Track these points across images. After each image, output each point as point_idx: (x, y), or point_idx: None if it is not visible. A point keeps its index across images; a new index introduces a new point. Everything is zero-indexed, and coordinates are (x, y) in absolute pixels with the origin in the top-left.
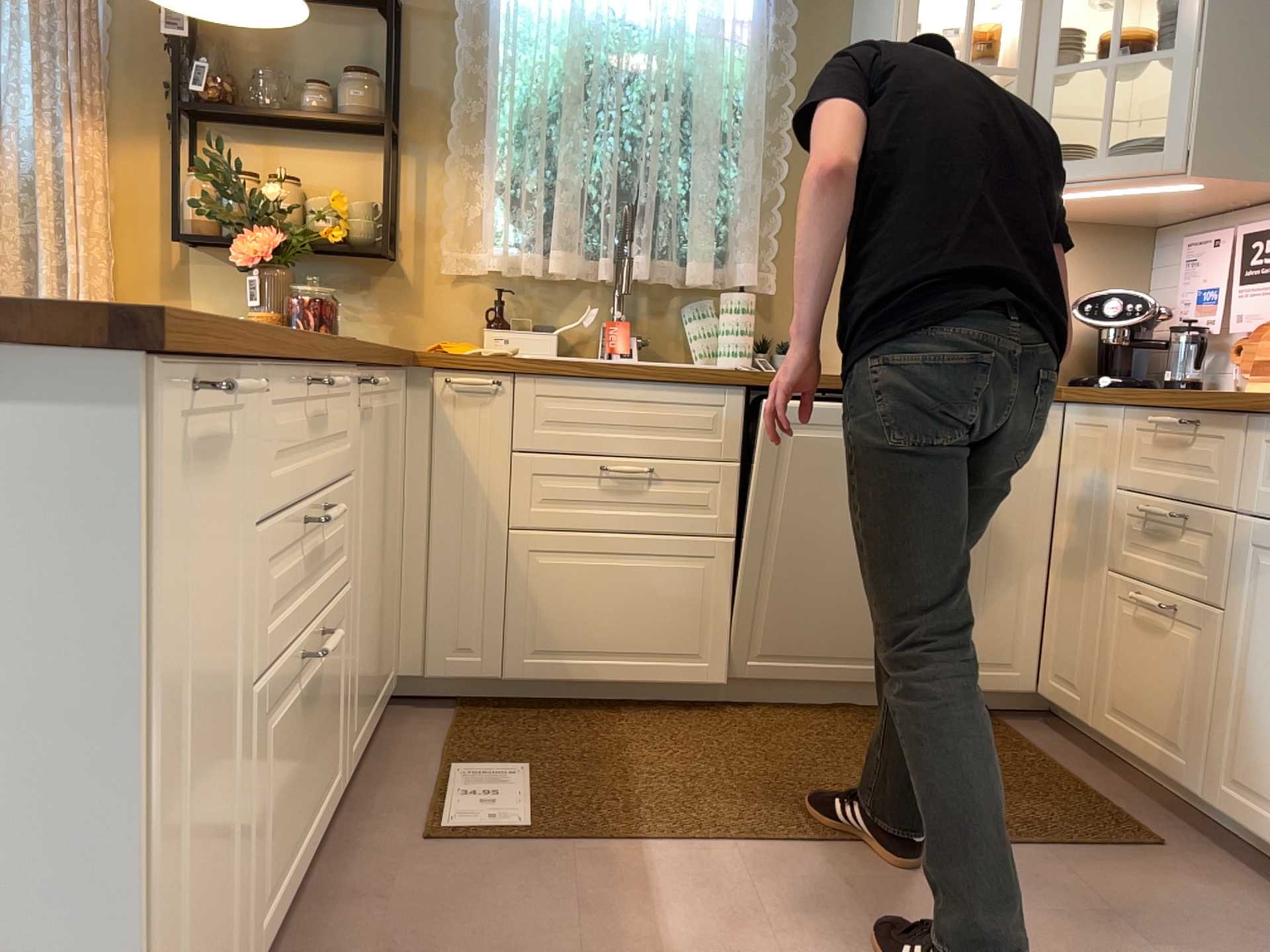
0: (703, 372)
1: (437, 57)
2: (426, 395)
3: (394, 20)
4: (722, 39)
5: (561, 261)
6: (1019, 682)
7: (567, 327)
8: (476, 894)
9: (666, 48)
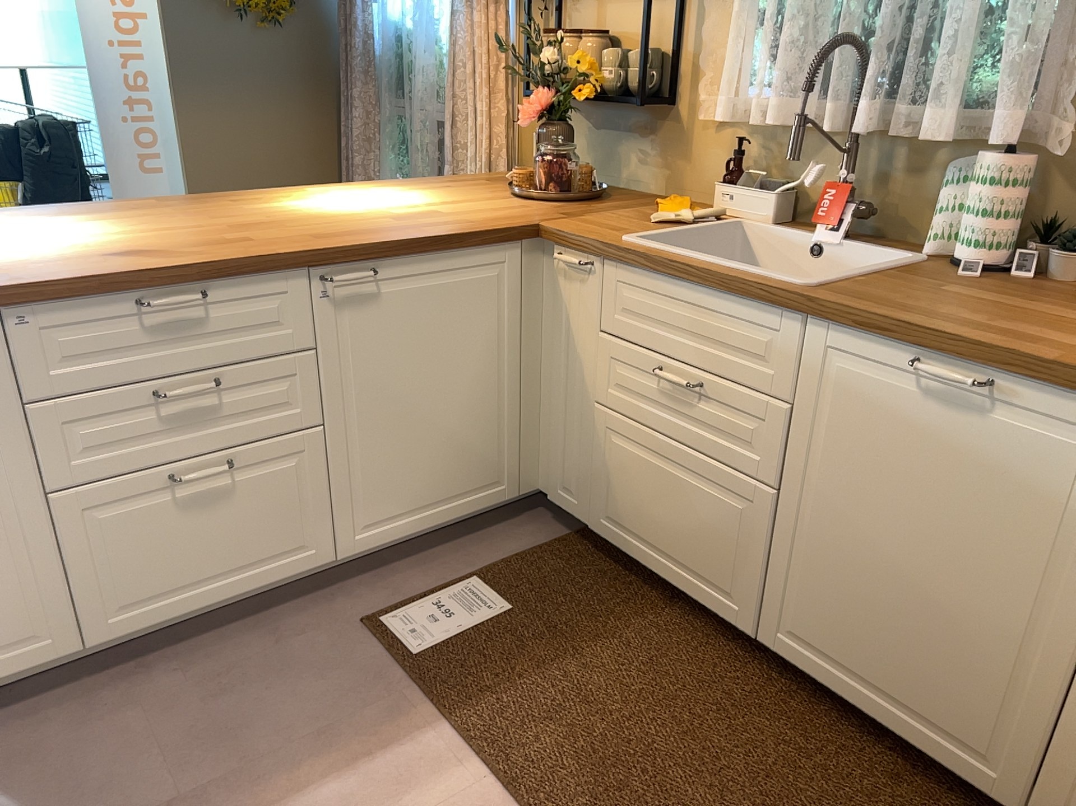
0: (754, 288)
1: None
2: (554, 263)
3: None
4: None
5: (773, 113)
6: None
7: (787, 188)
8: (316, 674)
9: None
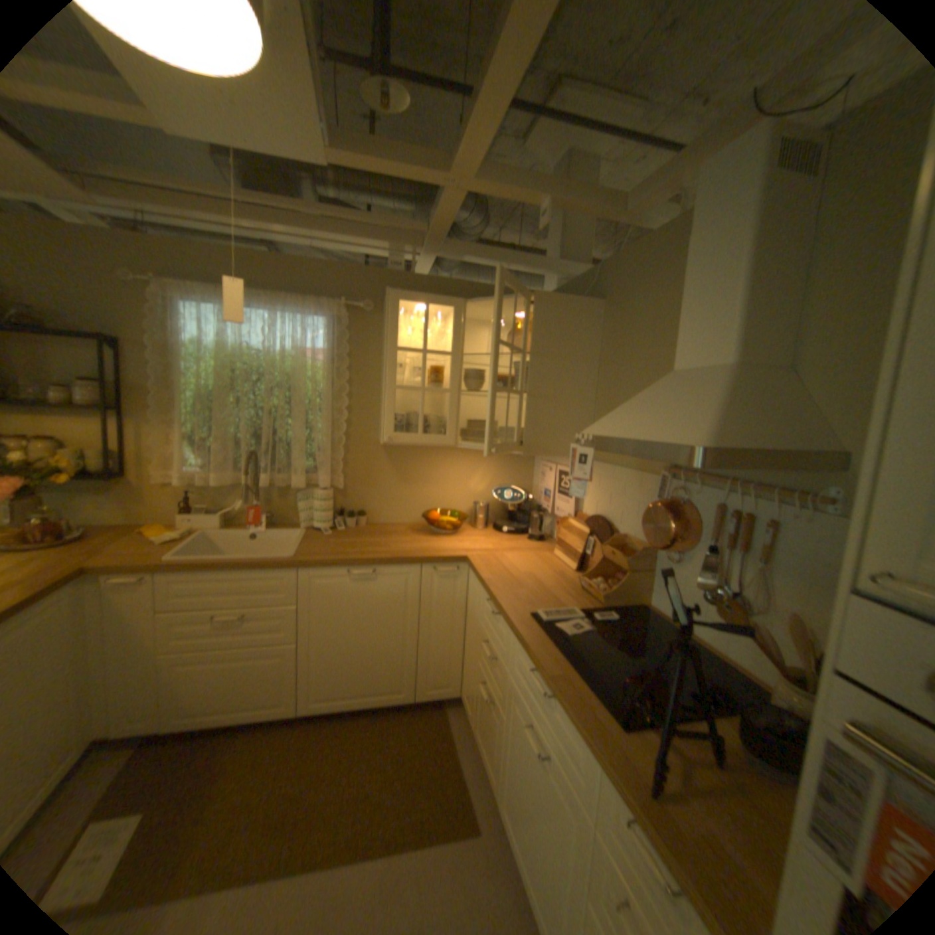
0: (269, 563)
1: (142, 365)
2: (99, 586)
3: (102, 350)
4: (308, 359)
5: (216, 480)
6: (450, 694)
7: (226, 511)
8: None
9: (275, 365)
